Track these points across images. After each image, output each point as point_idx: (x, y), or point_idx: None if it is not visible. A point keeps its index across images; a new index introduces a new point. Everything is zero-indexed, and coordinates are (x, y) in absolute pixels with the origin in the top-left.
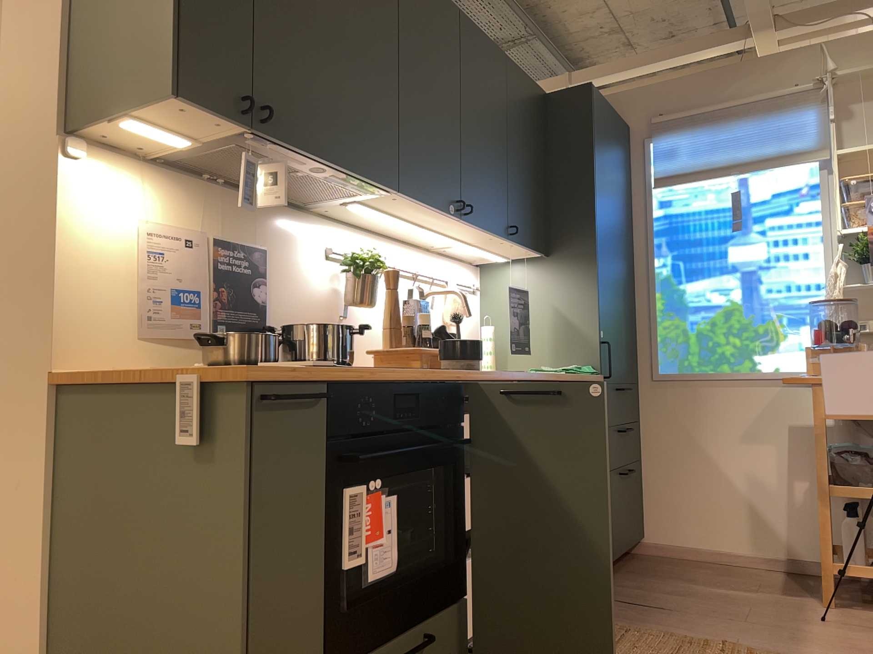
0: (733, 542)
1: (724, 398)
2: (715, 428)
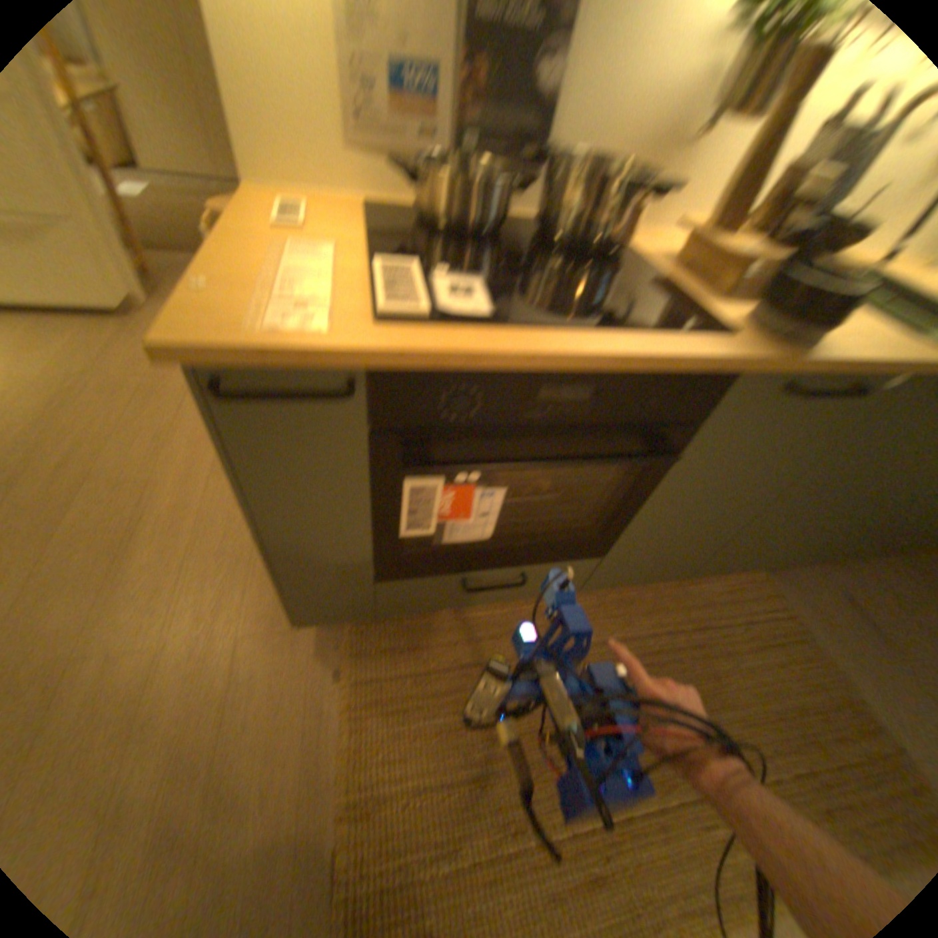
0: None
1: None
2: None
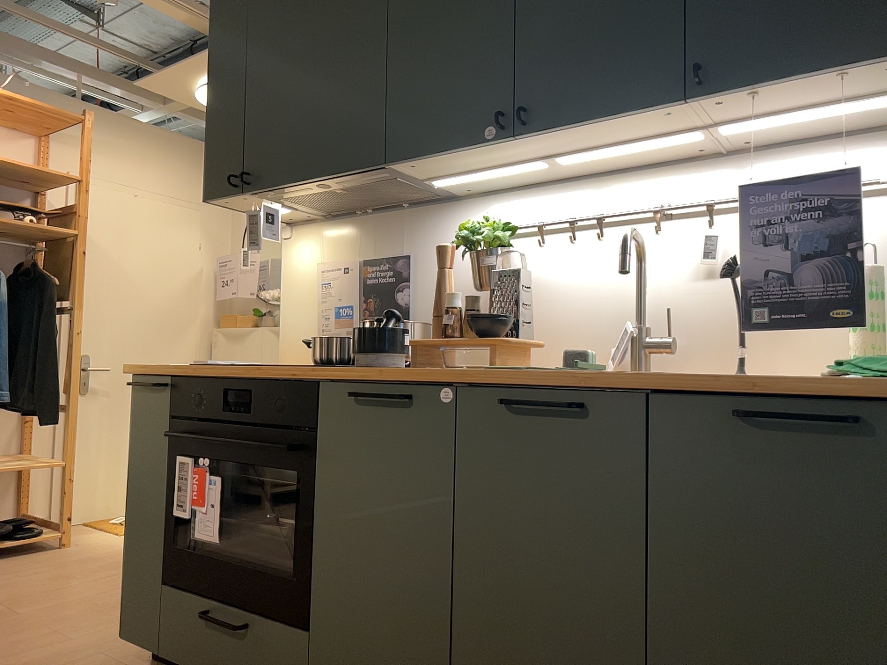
0: None
1: None
2: None
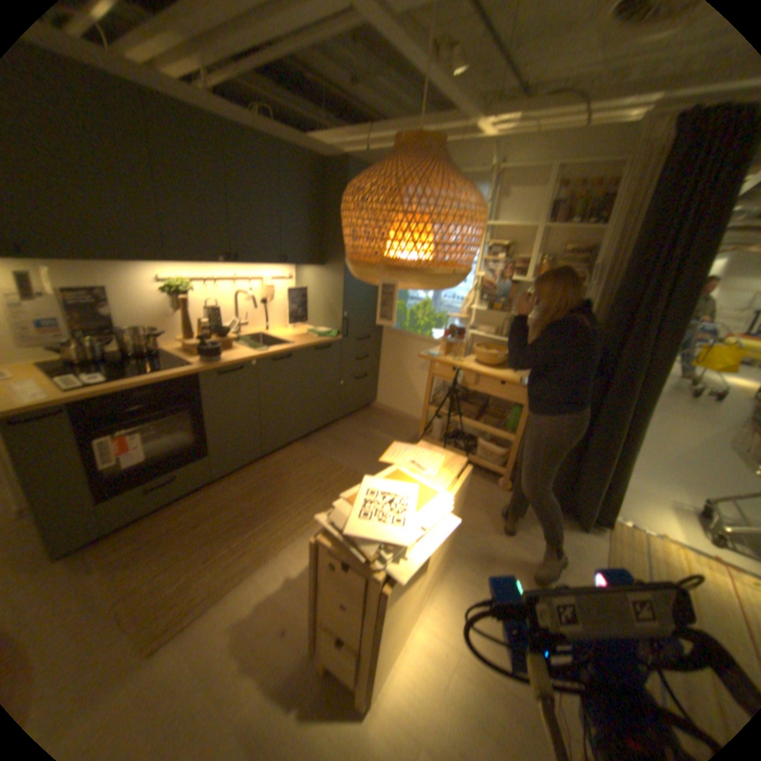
0: (408, 408)
1: (416, 345)
2: (410, 358)
